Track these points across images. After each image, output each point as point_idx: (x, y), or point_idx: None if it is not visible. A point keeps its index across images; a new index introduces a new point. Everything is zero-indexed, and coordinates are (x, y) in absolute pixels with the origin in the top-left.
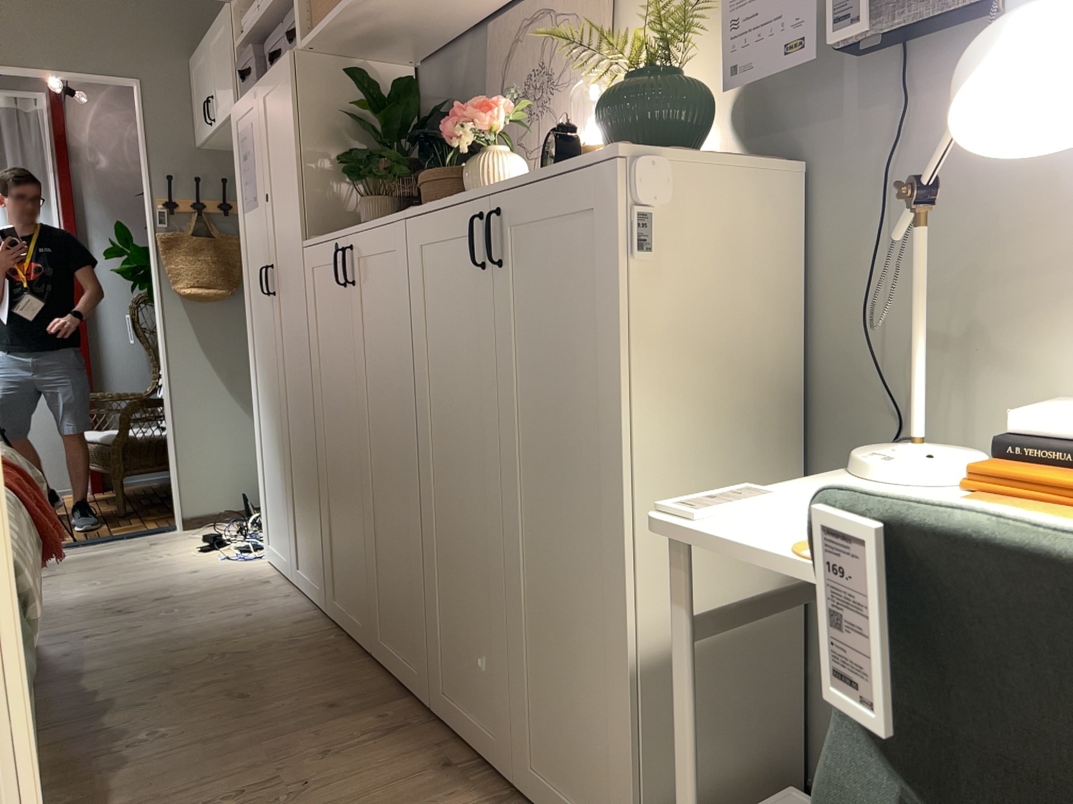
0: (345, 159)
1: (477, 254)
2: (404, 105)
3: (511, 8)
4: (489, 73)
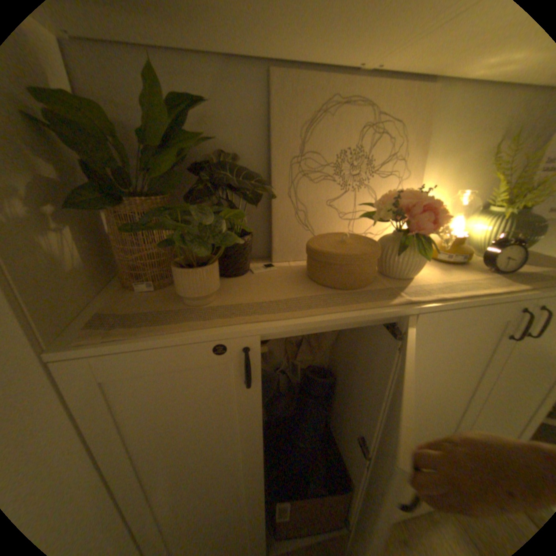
0: (71, 196)
1: (511, 330)
2: (203, 136)
3: (310, 66)
4: (276, 123)
